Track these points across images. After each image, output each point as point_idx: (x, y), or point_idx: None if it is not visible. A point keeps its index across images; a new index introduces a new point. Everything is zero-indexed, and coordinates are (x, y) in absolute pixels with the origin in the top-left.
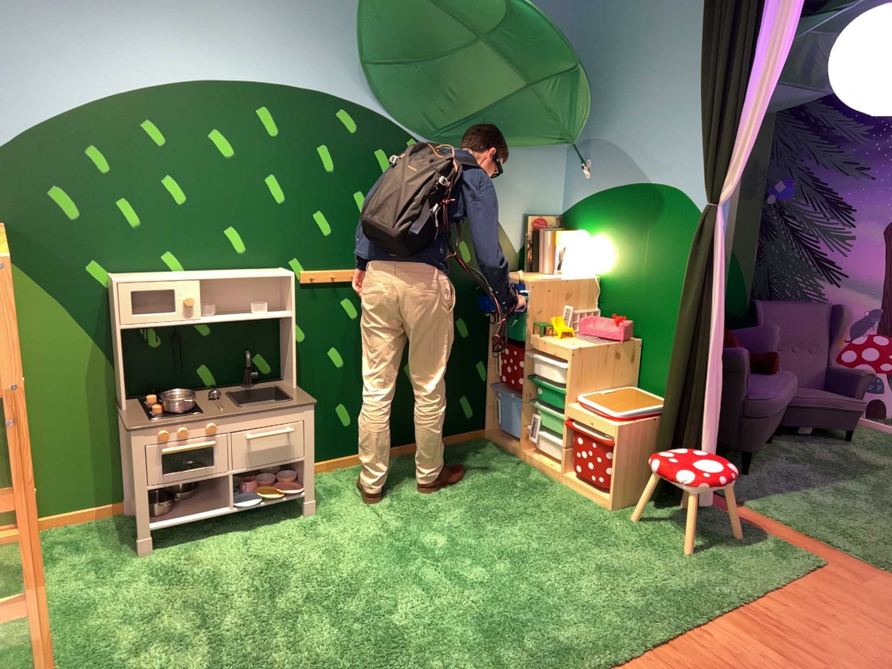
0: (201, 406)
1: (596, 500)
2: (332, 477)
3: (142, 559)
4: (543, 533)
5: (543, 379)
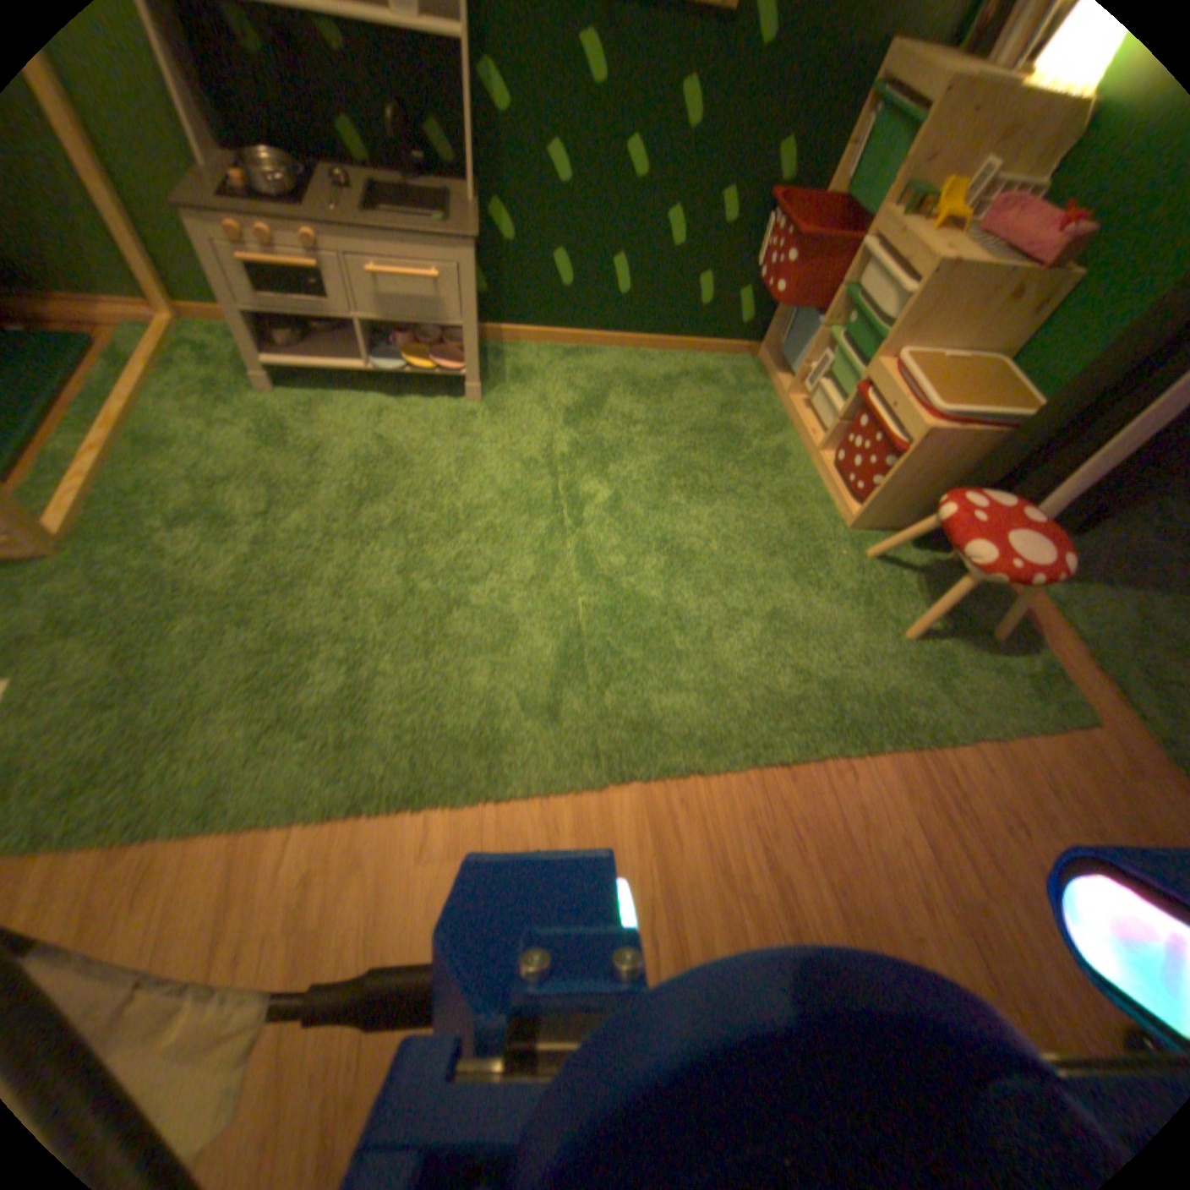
0: (306, 190)
1: (836, 510)
2: (529, 353)
3: (244, 397)
4: (733, 536)
5: (868, 298)
